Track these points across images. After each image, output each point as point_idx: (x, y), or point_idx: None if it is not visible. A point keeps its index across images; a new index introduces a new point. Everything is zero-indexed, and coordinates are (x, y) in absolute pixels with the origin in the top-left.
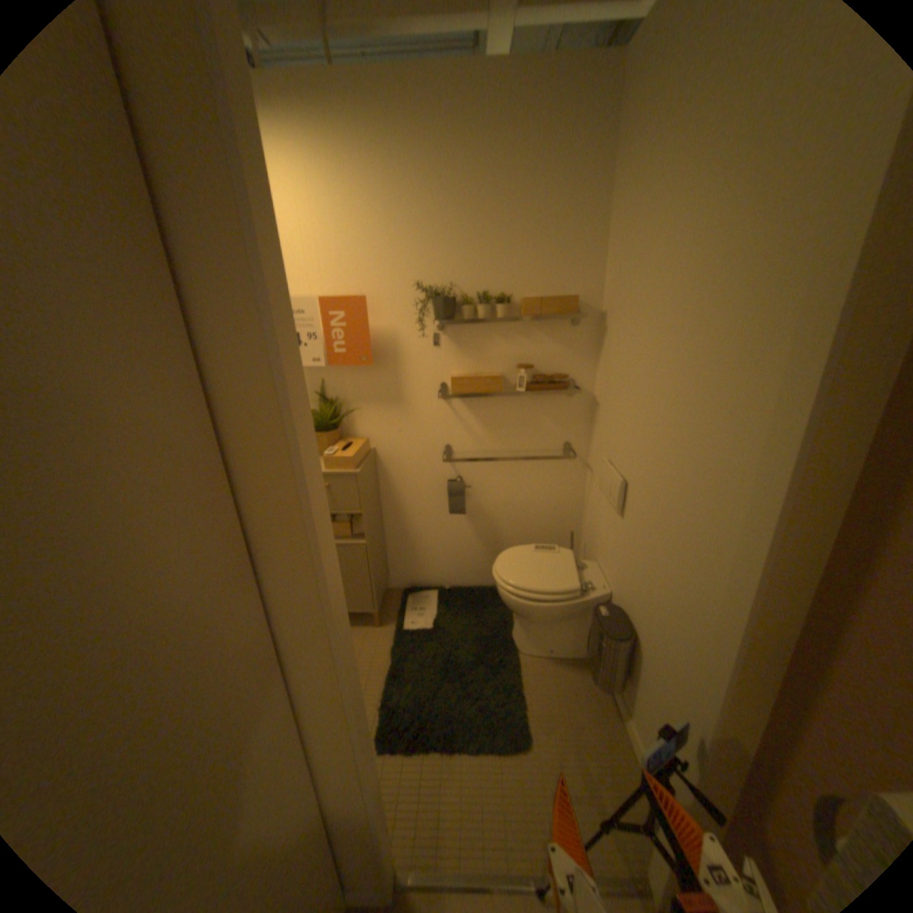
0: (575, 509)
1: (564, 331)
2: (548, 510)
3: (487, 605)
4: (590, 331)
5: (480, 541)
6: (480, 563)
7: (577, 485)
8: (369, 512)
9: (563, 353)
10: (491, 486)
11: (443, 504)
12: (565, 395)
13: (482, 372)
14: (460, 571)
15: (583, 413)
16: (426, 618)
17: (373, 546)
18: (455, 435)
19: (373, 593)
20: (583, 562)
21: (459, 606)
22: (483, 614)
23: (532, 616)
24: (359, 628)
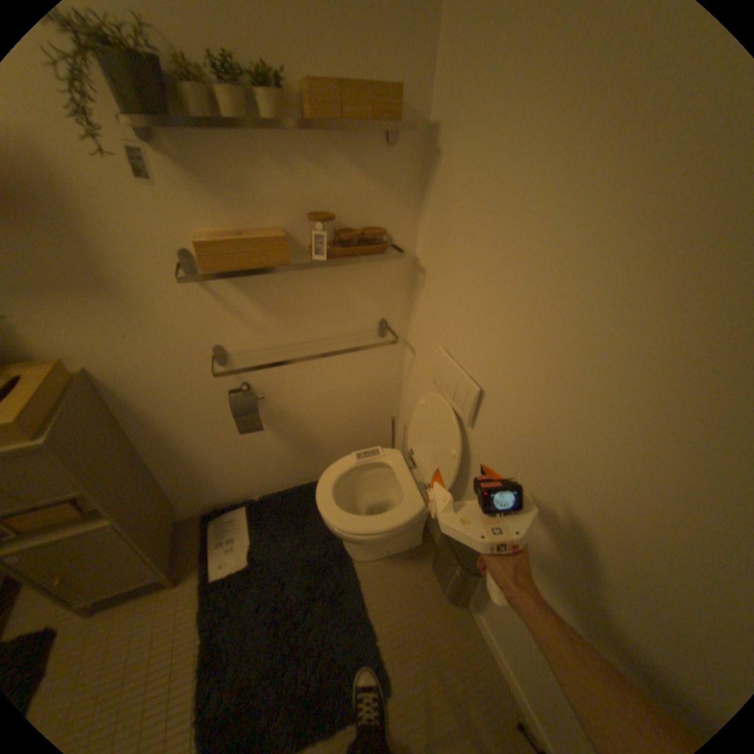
0: (392, 389)
1: (375, 154)
2: (363, 395)
3: (307, 510)
4: (412, 154)
5: (286, 444)
6: (290, 464)
7: (394, 364)
8: (100, 478)
9: (374, 191)
10: (291, 385)
11: (228, 417)
12: (379, 256)
13: (250, 226)
14: (268, 478)
15: (401, 280)
16: (235, 552)
17: (128, 512)
18: (225, 329)
19: (150, 563)
20: (409, 451)
21: (275, 522)
22: (304, 524)
23: (370, 544)
24: (144, 596)
